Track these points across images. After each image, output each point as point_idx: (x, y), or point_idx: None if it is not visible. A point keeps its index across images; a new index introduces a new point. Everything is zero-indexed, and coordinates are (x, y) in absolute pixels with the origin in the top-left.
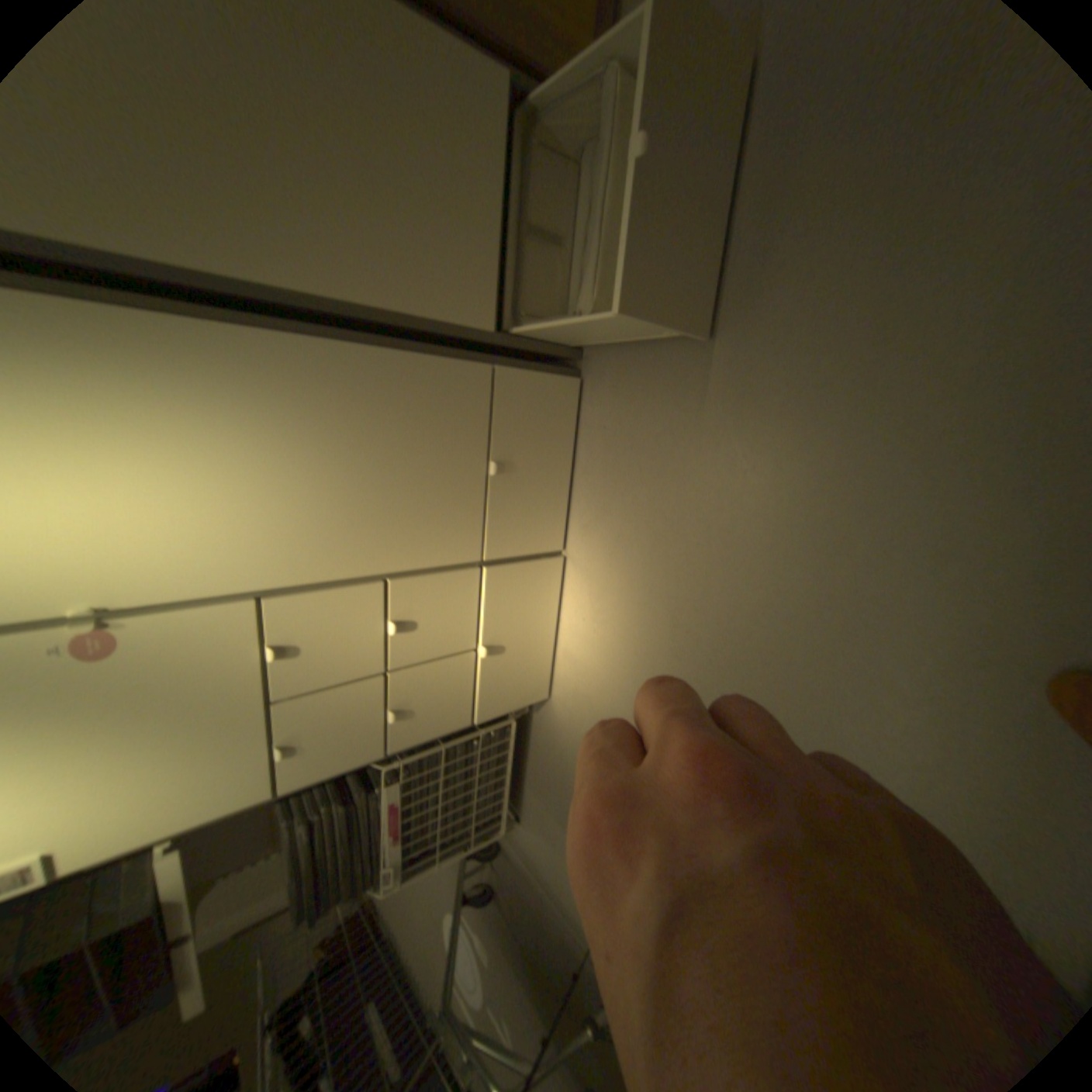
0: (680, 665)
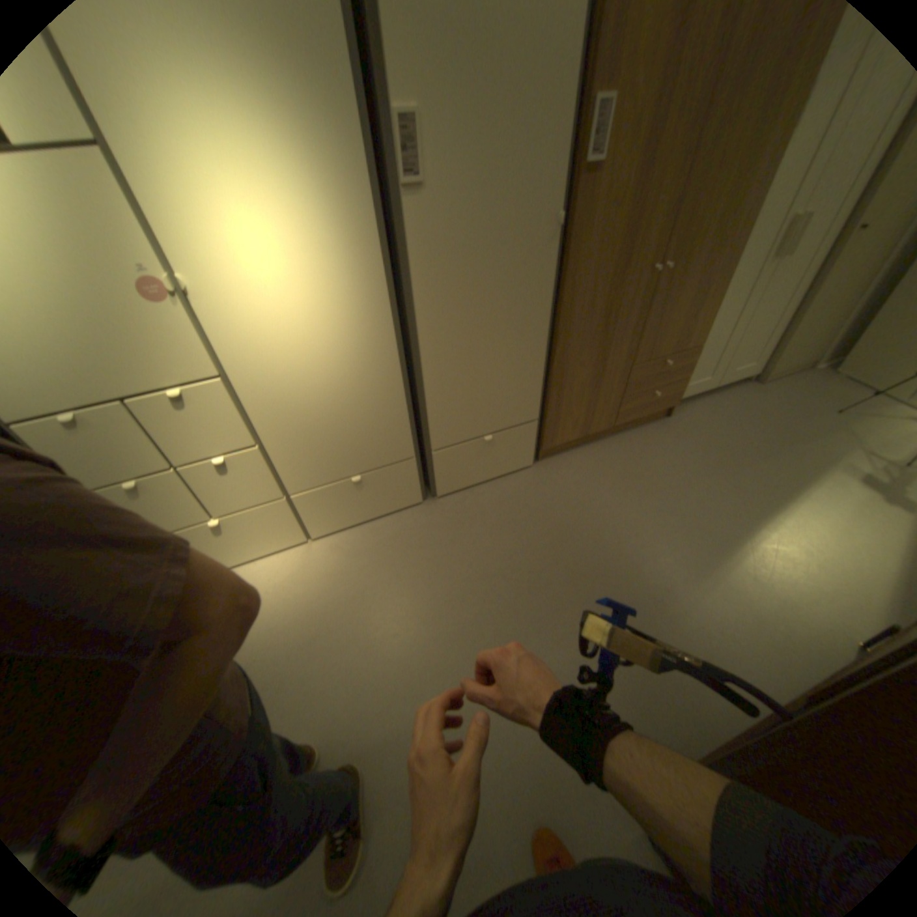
0: (279, 662)
